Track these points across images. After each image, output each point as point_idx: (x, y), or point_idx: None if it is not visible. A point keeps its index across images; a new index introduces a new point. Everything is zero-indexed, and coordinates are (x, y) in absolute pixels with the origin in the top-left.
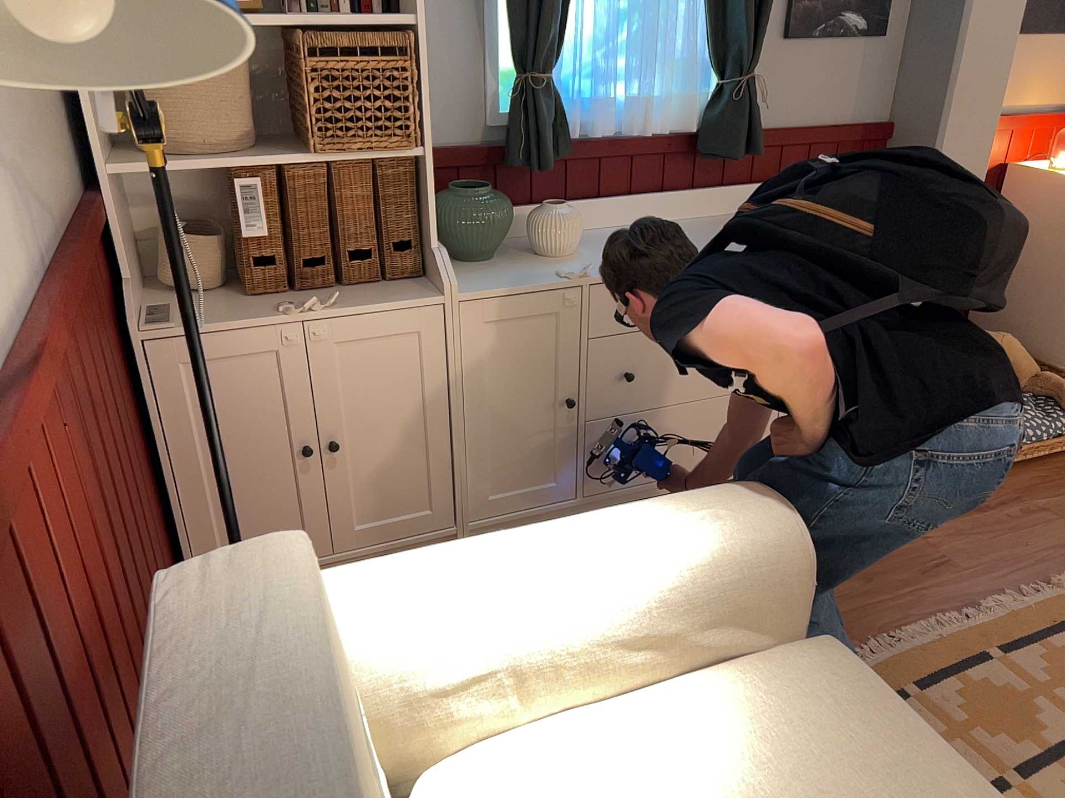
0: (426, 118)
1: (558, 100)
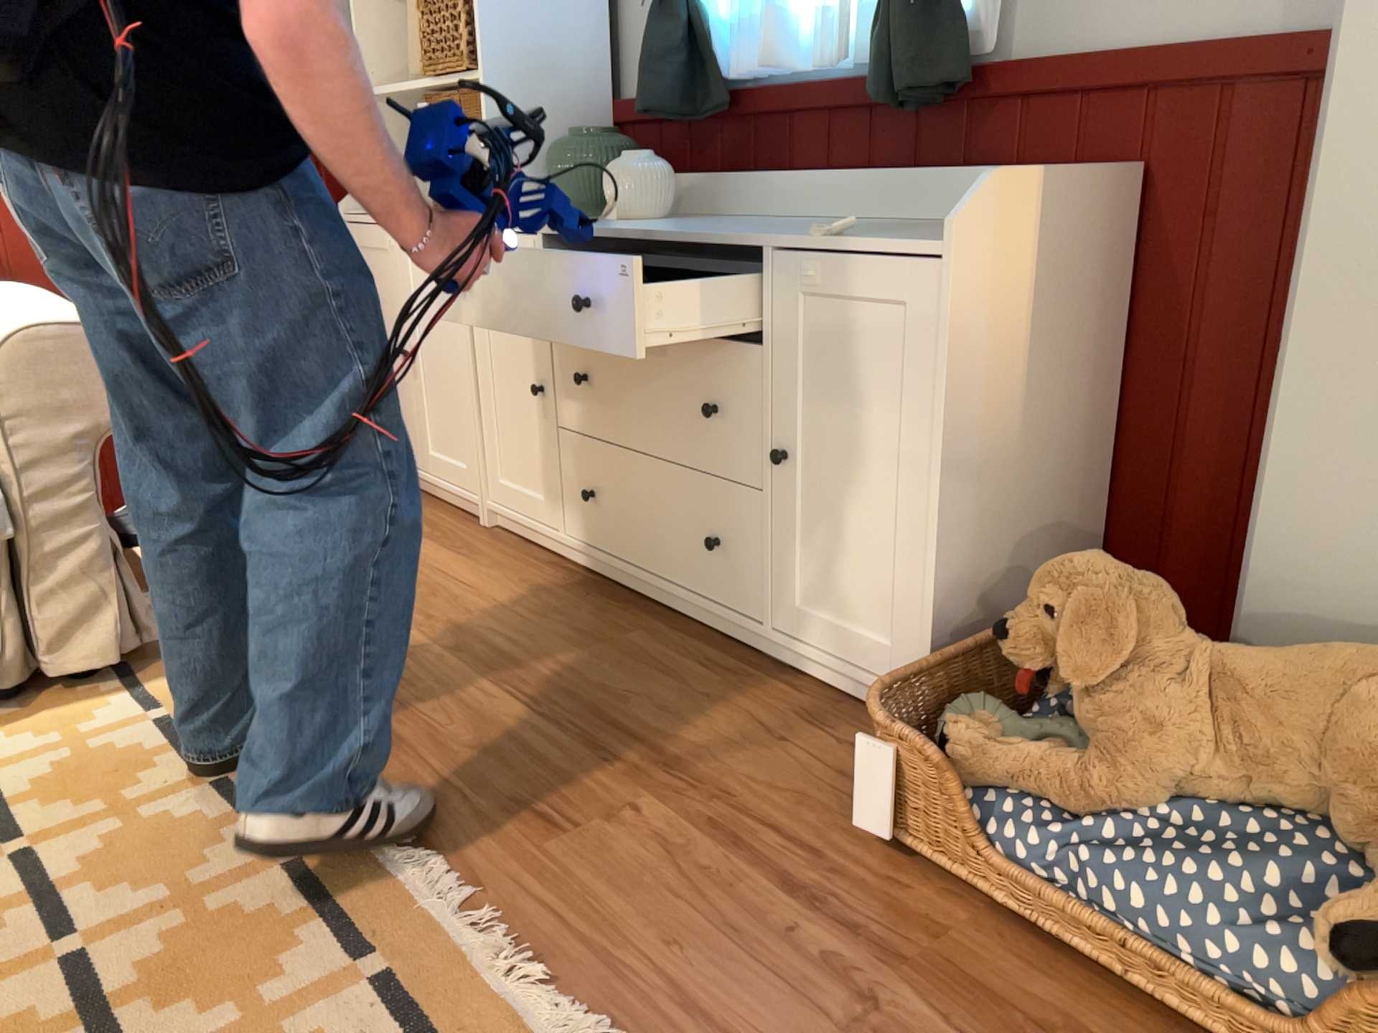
0: (481, 41)
1: (693, 28)
